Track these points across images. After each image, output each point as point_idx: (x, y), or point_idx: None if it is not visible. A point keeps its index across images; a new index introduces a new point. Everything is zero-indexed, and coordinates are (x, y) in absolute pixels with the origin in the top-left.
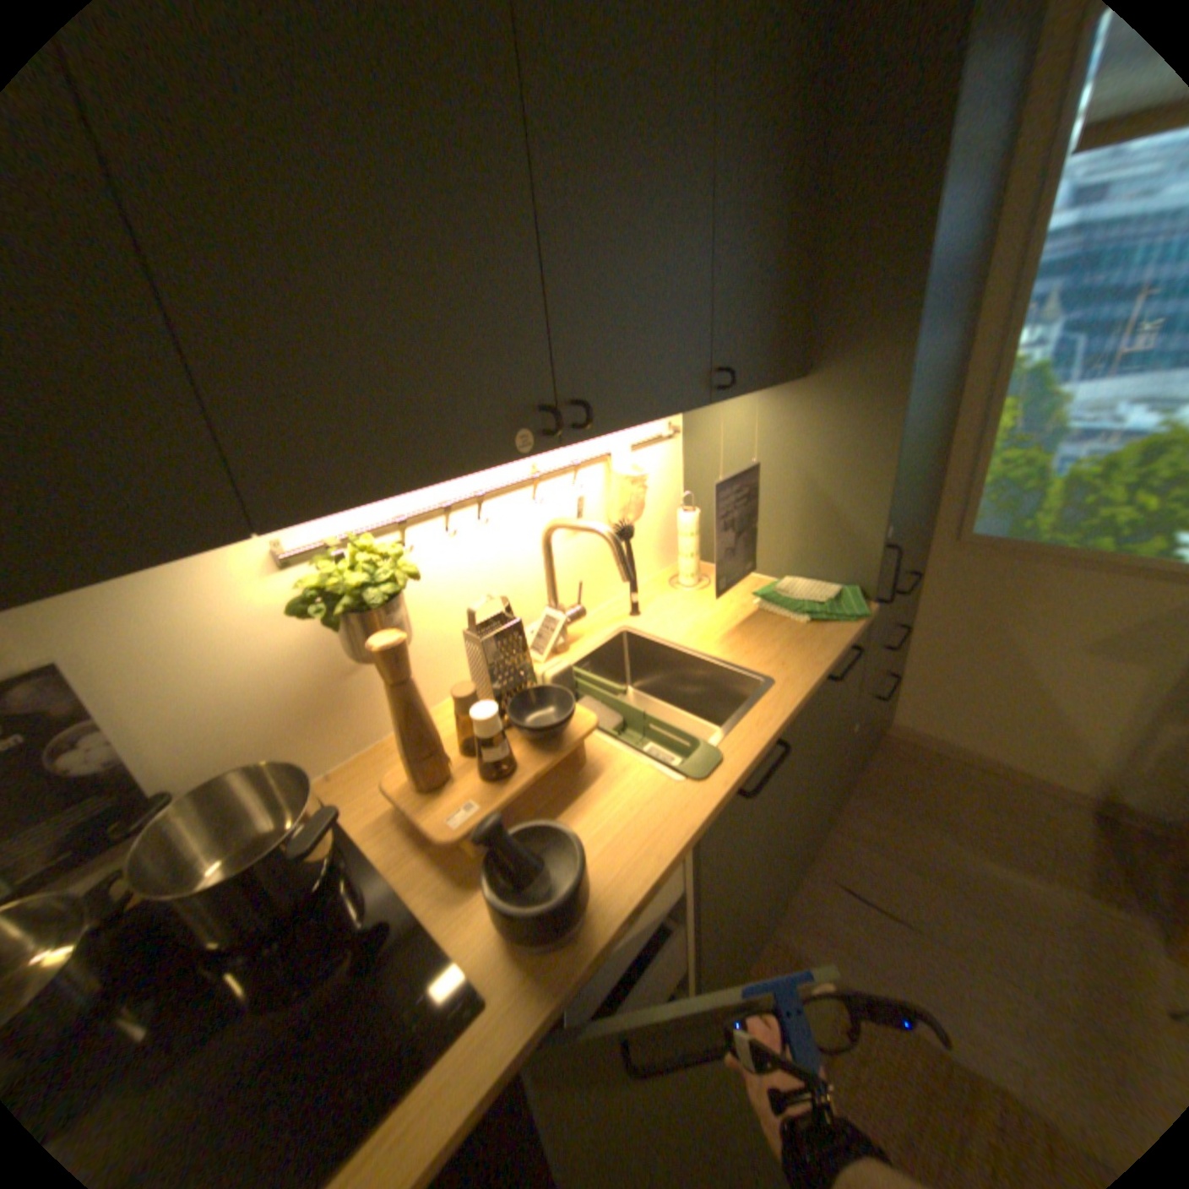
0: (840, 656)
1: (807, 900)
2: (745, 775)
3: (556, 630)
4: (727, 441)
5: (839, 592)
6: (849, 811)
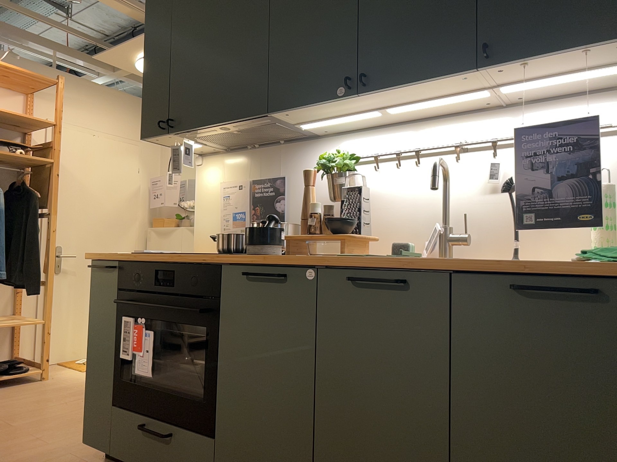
0: (531, 268)
1: None
2: (351, 263)
3: (436, 238)
4: None
5: None
6: None
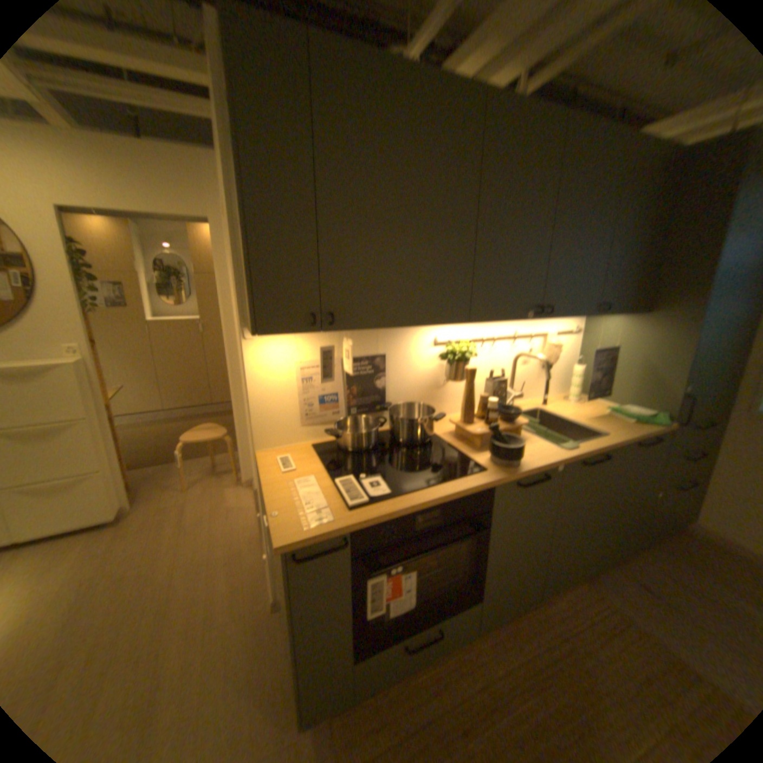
0: (648, 436)
1: (614, 580)
2: (587, 454)
3: (510, 397)
4: (605, 337)
5: (656, 414)
6: (652, 555)
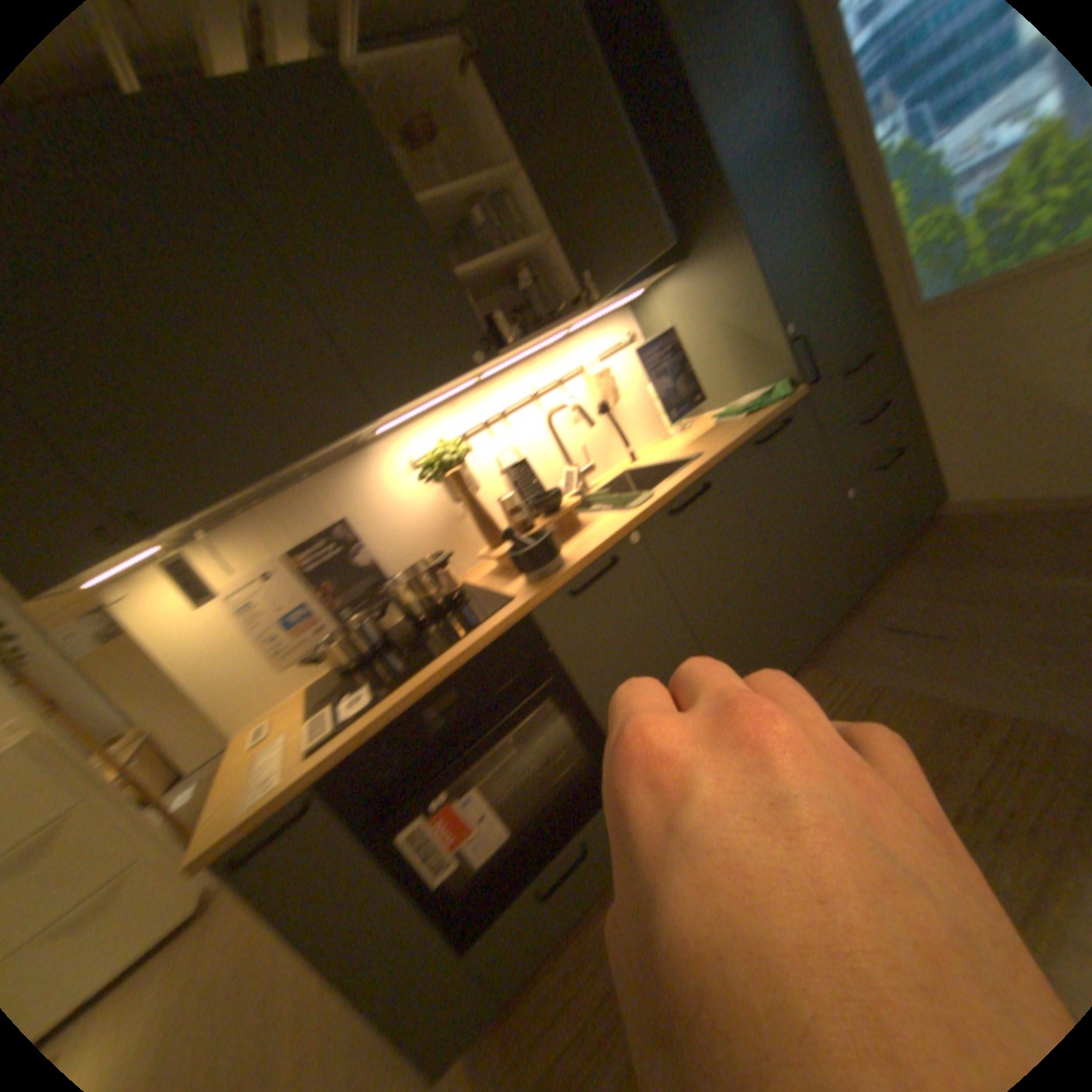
0: (761, 424)
1: (851, 641)
2: (667, 497)
3: (575, 476)
4: (666, 323)
5: (773, 387)
6: (900, 577)
